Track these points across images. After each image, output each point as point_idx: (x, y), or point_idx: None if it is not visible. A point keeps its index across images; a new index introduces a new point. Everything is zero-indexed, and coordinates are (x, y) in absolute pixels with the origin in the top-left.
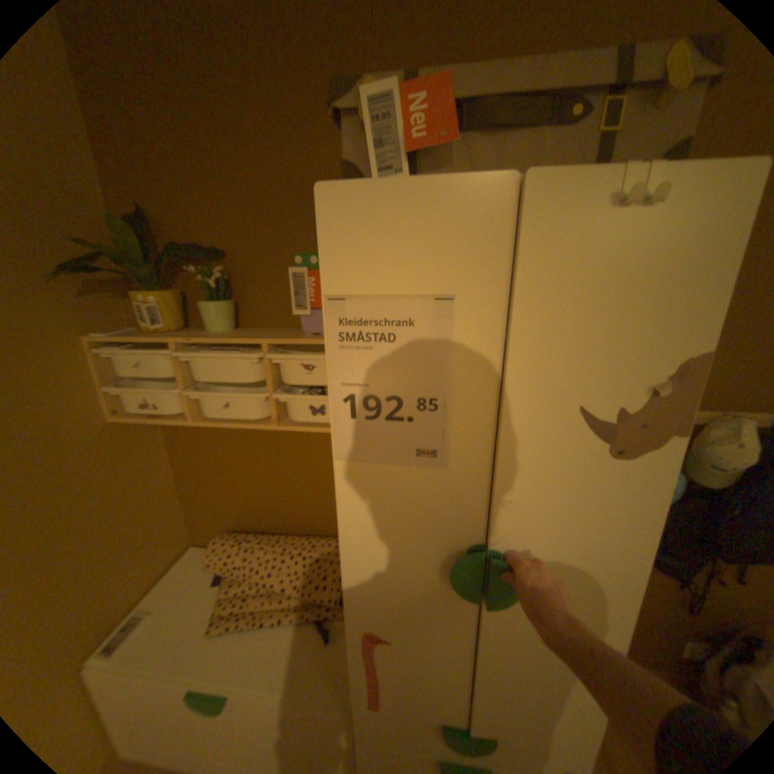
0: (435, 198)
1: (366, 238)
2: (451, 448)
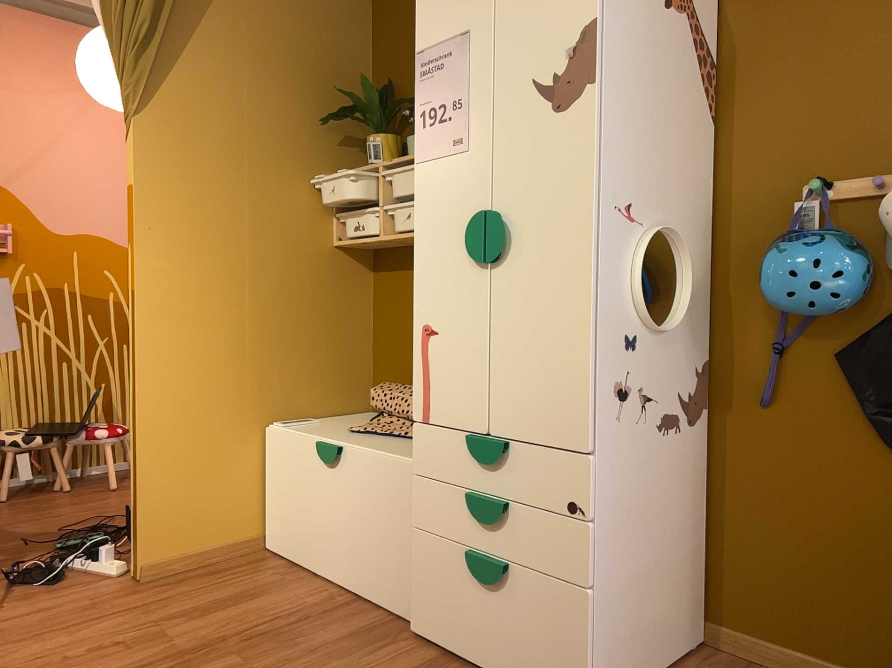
0: None
1: (434, 15)
2: (470, 135)
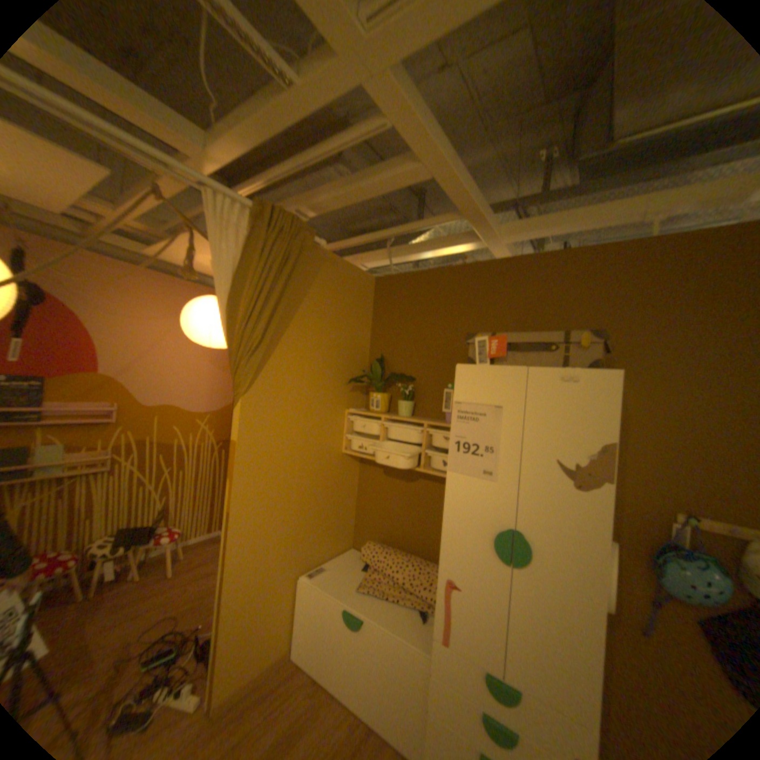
0: (496, 373)
1: (471, 384)
2: (499, 474)
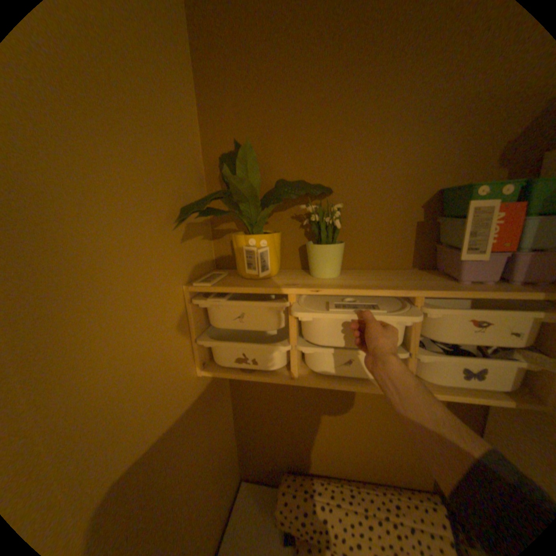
0: None
1: None
2: None
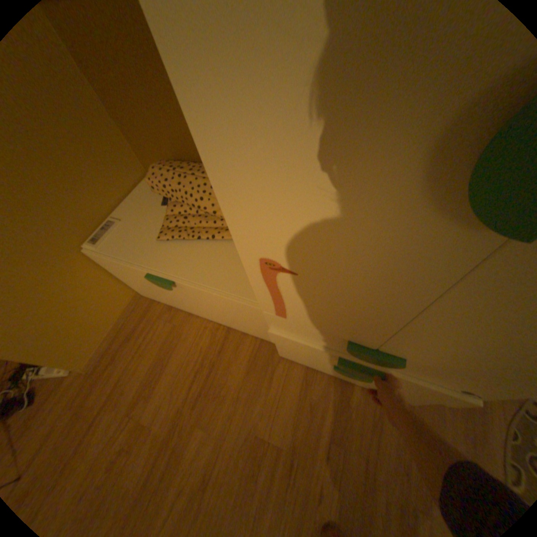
0: None
1: None
2: None
